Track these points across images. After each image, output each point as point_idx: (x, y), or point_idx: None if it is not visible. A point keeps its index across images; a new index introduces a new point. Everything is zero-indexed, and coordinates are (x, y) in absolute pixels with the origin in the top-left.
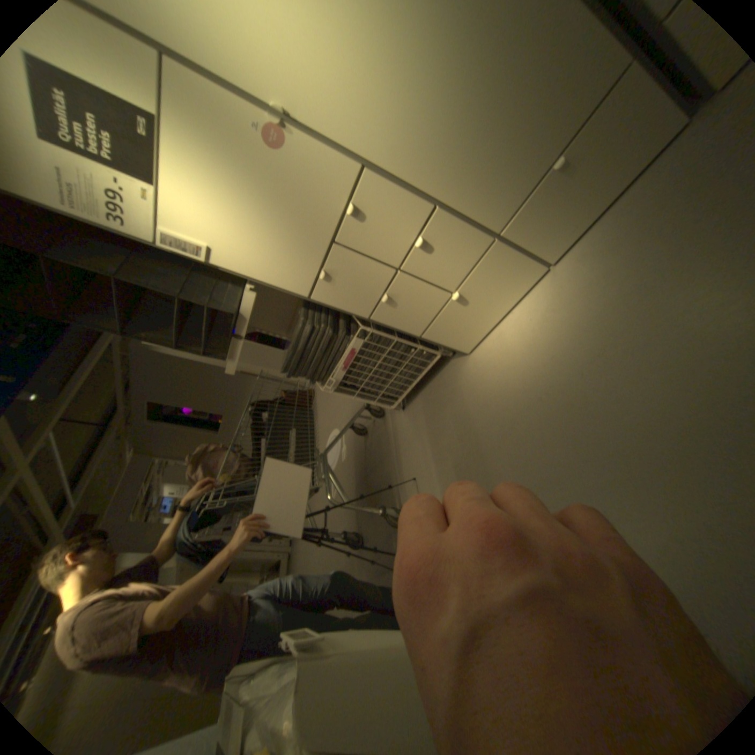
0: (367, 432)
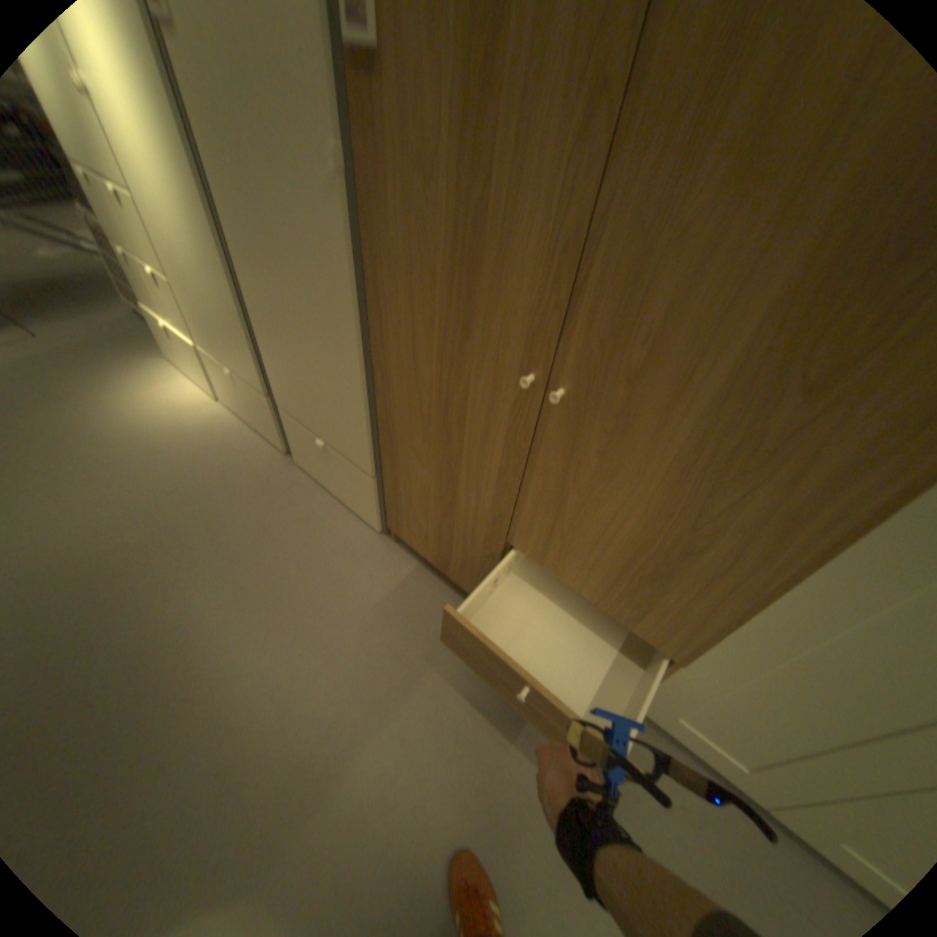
0: None
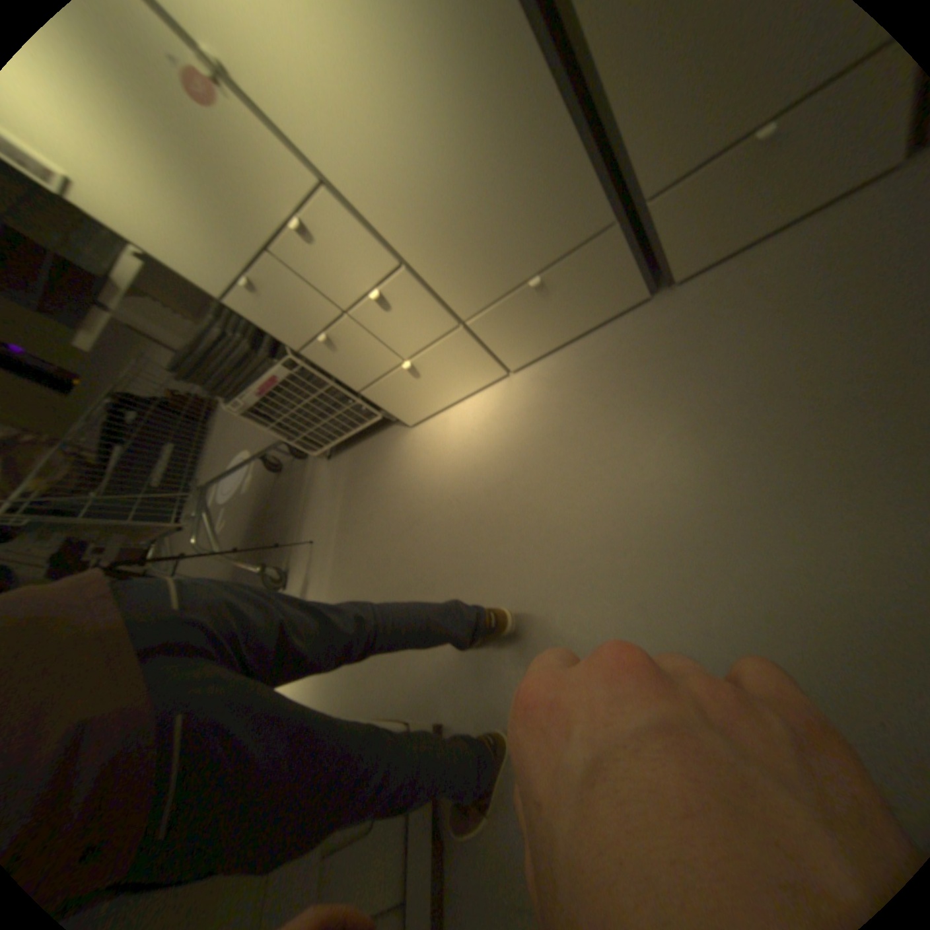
0: (283, 469)
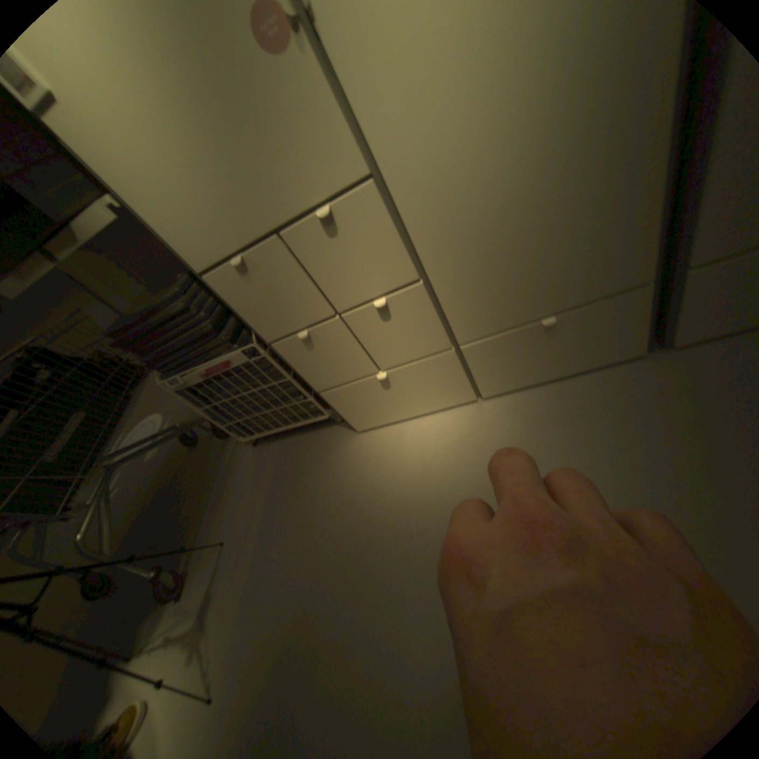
0: (196, 443)
